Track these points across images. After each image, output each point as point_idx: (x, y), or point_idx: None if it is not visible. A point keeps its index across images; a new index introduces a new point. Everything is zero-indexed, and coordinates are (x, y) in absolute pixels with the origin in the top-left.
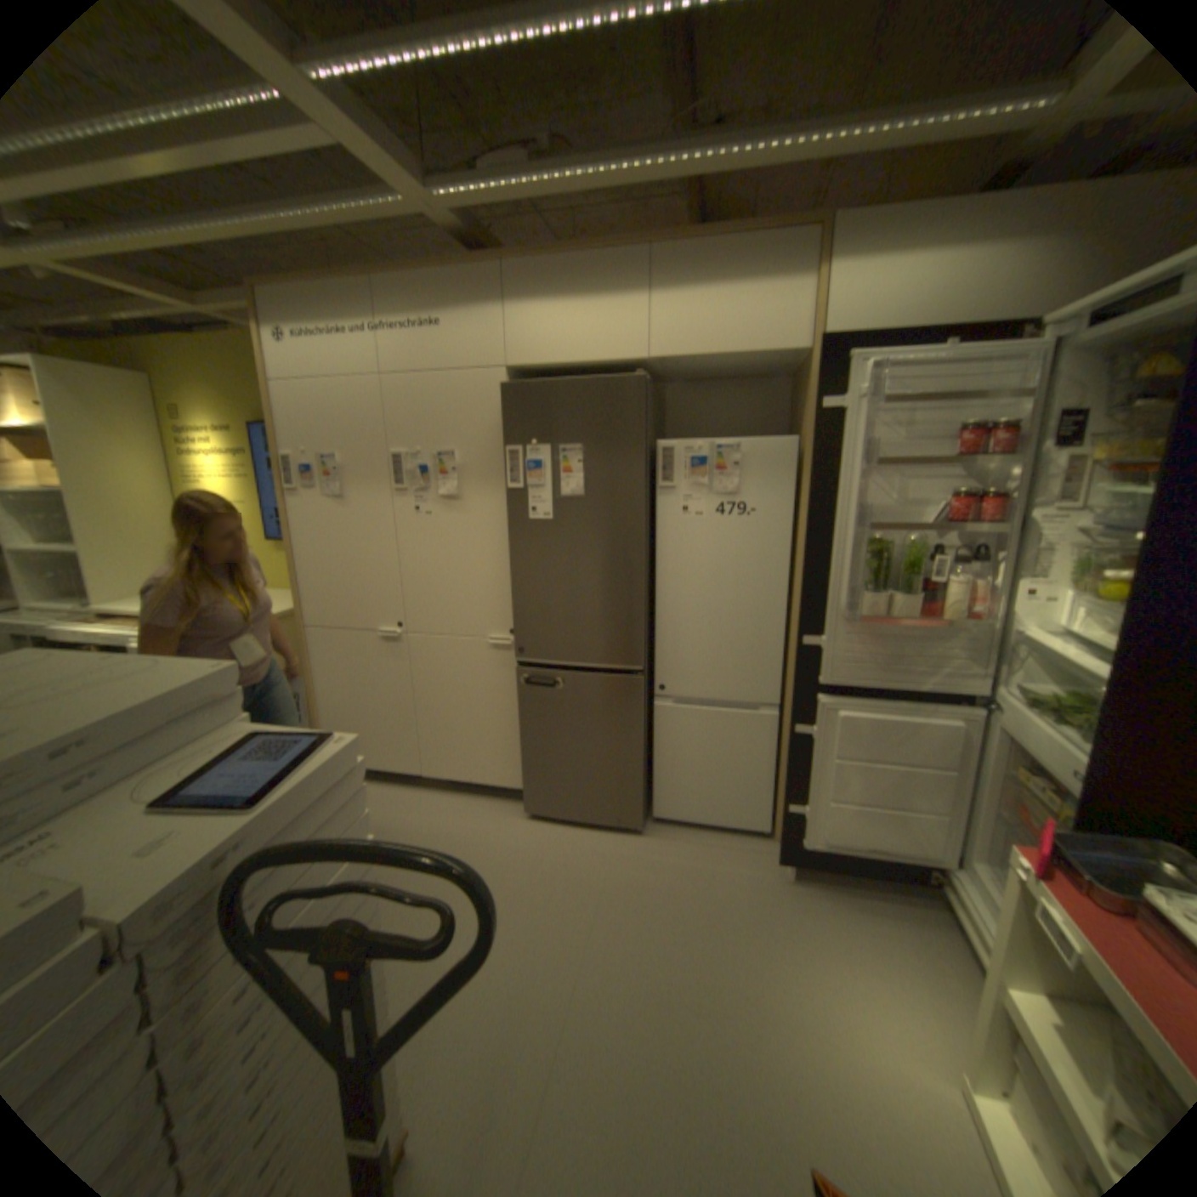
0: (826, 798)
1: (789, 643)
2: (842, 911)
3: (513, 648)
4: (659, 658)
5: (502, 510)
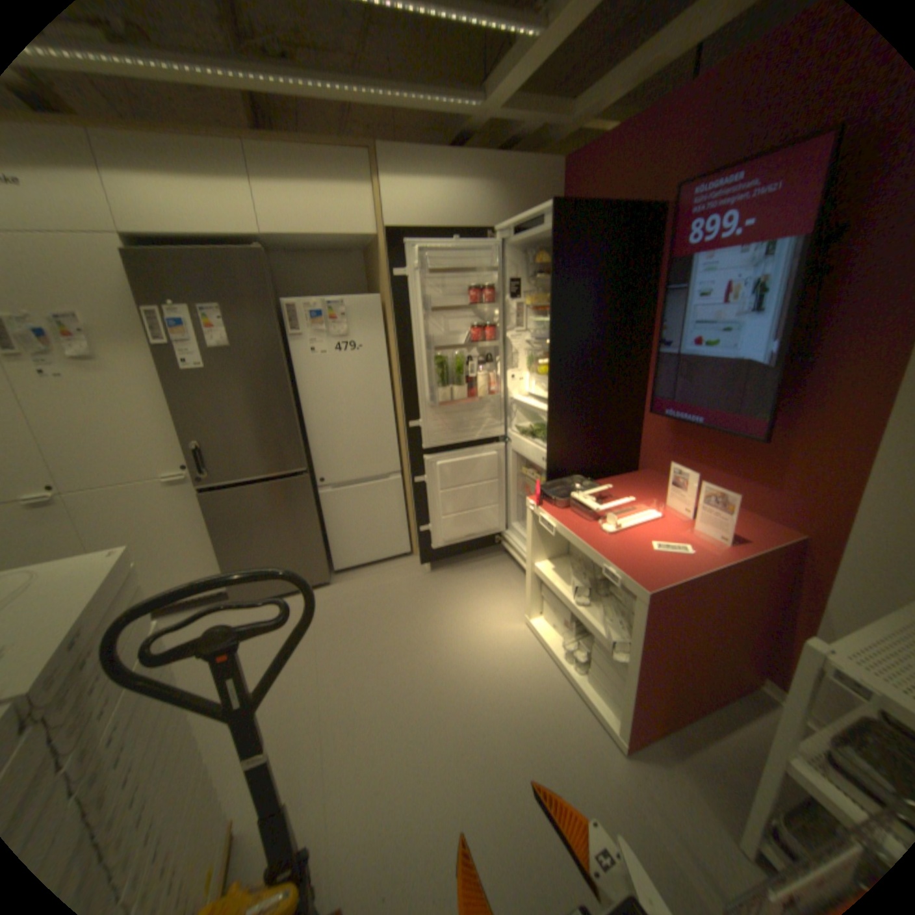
0: (438, 515)
1: (399, 431)
2: (457, 575)
3: (187, 480)
4: (315, 460)
5: (146, 364)
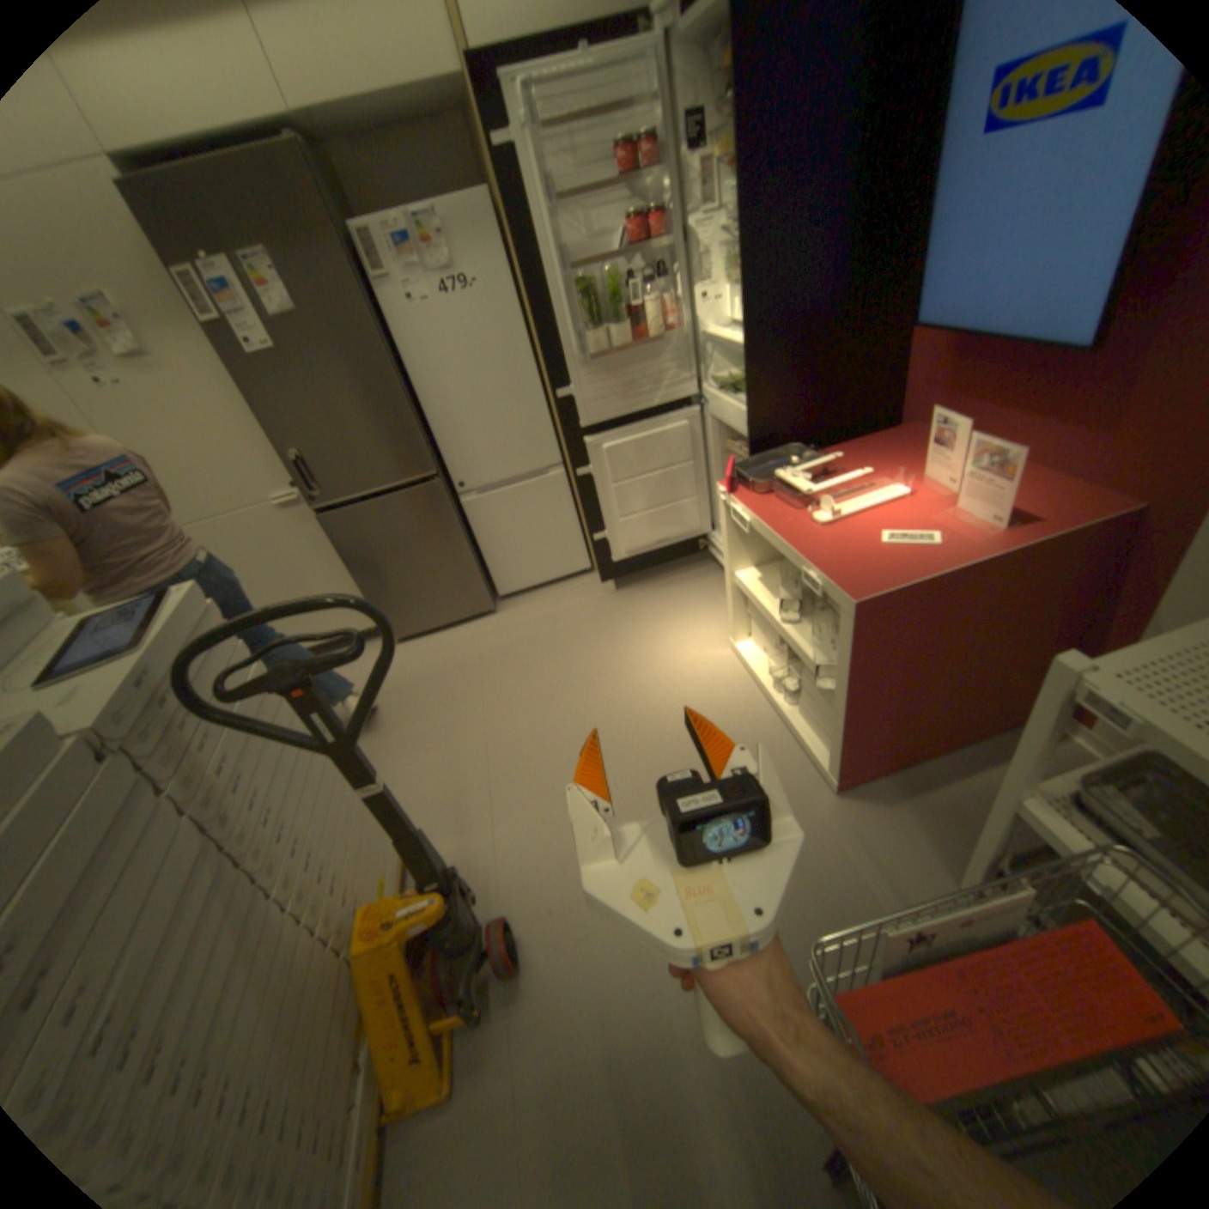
0: (614, 519)
1: (551, 405)
2: (649, 593)
3: (302, 501)
4: (446, 459)
5: (206, 353)
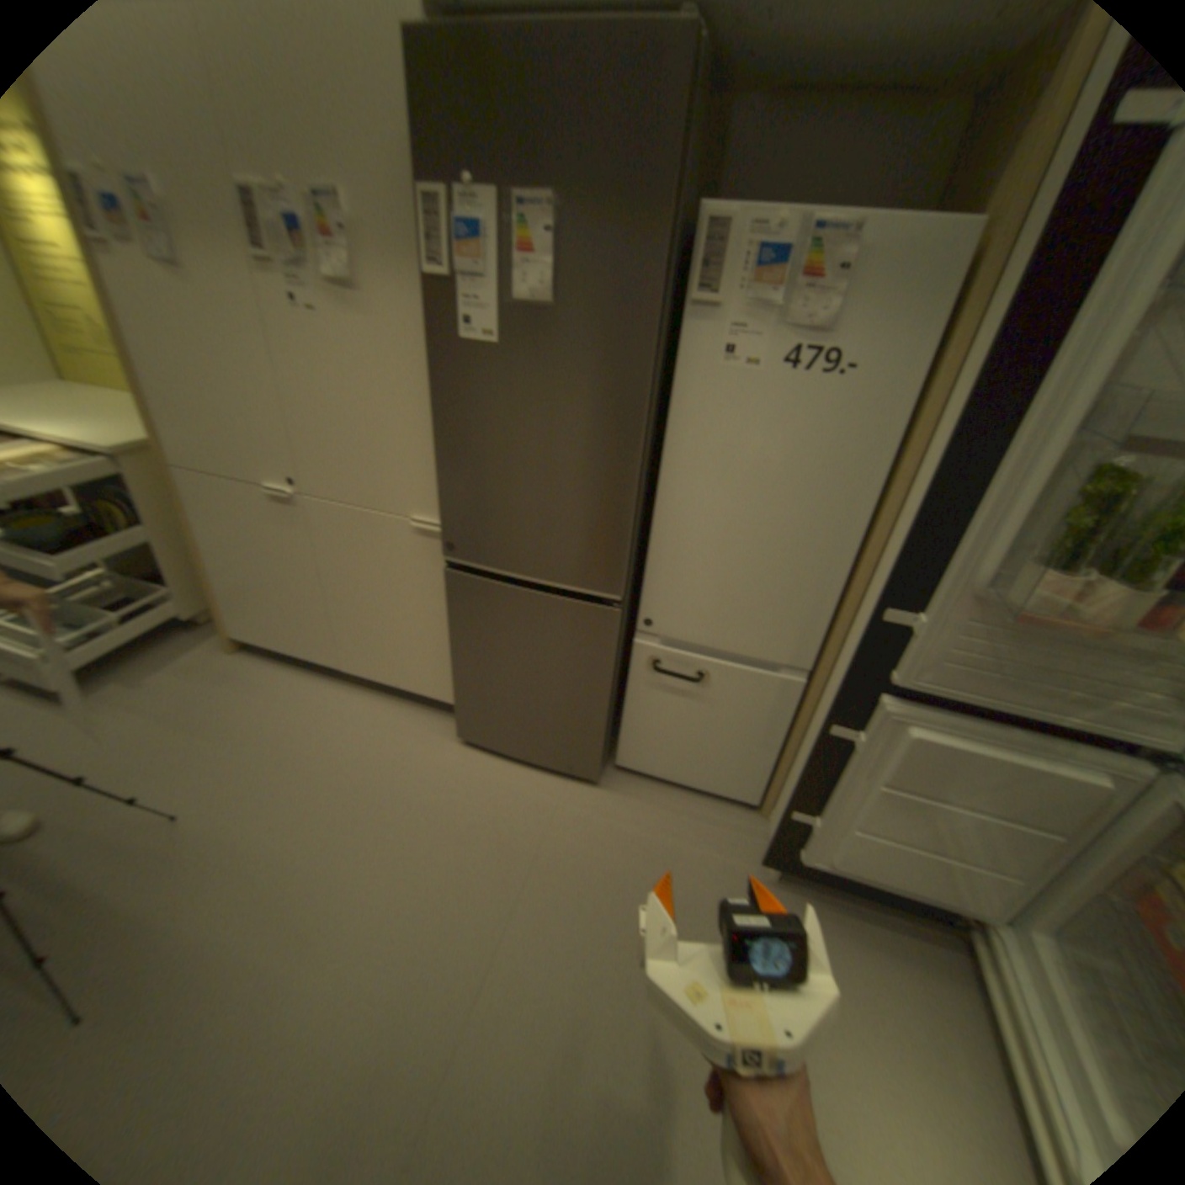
0: (849, 819)
1: (848, 590)
2: (830, 933)
3: (443, 535)
4: (646, 582)
5: (419, 312)
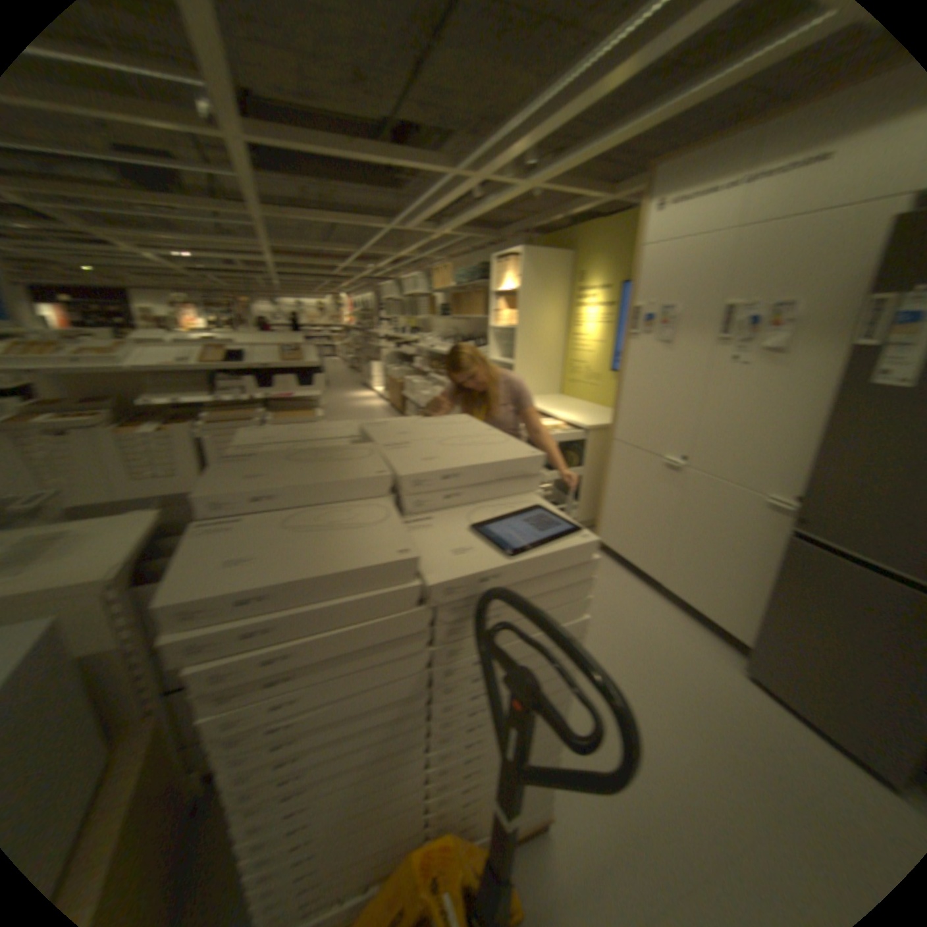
0: None
1: None
2: None
3: (794, 515)
4: None
5: (836, 367)
